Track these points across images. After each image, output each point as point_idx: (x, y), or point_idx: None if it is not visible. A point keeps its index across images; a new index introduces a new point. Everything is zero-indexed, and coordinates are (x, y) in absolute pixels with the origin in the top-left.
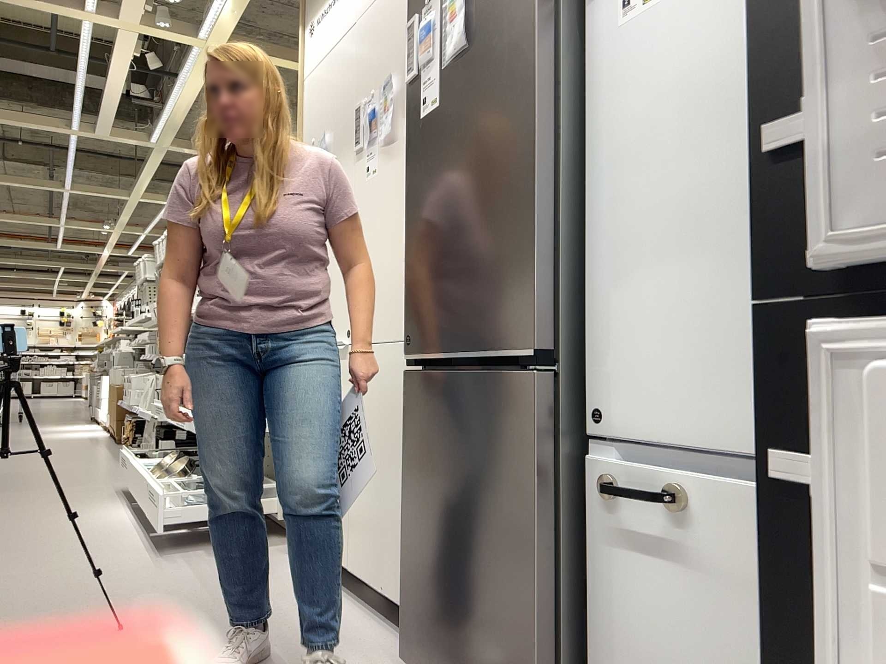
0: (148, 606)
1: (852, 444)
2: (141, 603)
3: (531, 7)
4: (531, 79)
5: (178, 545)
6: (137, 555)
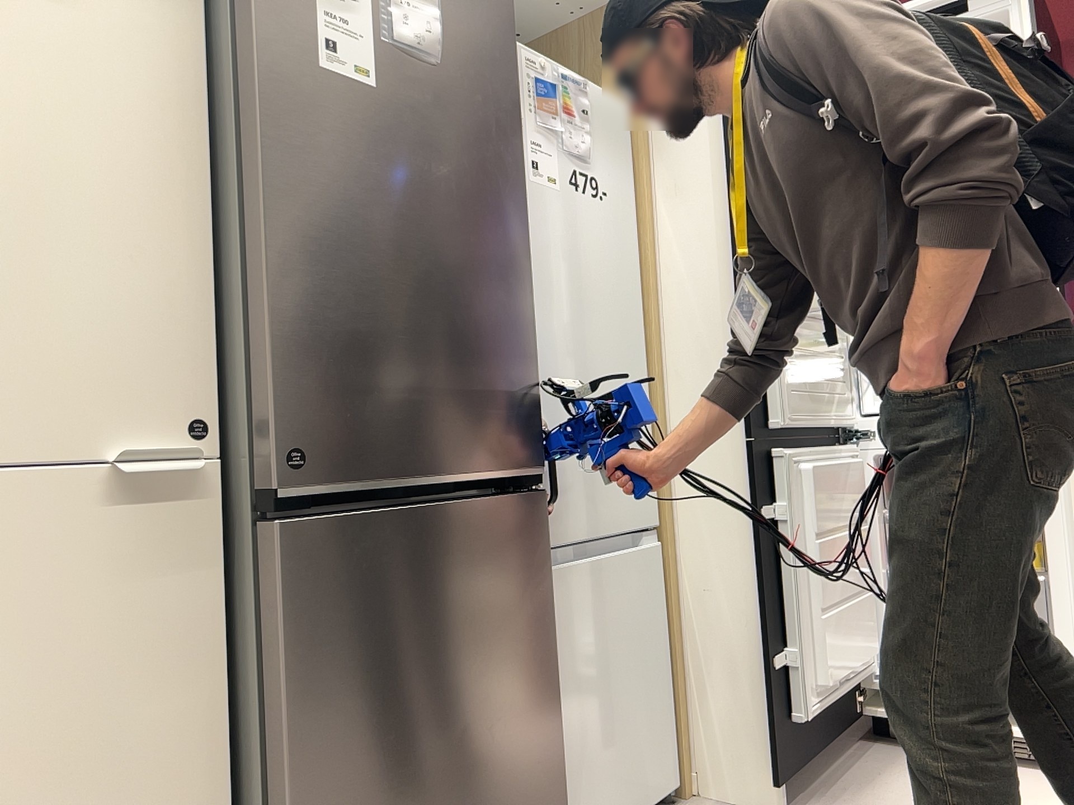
0: None
1: (791, 491)
2: None
3: (515, 107)
4: (519, 182)
5: None
6: None
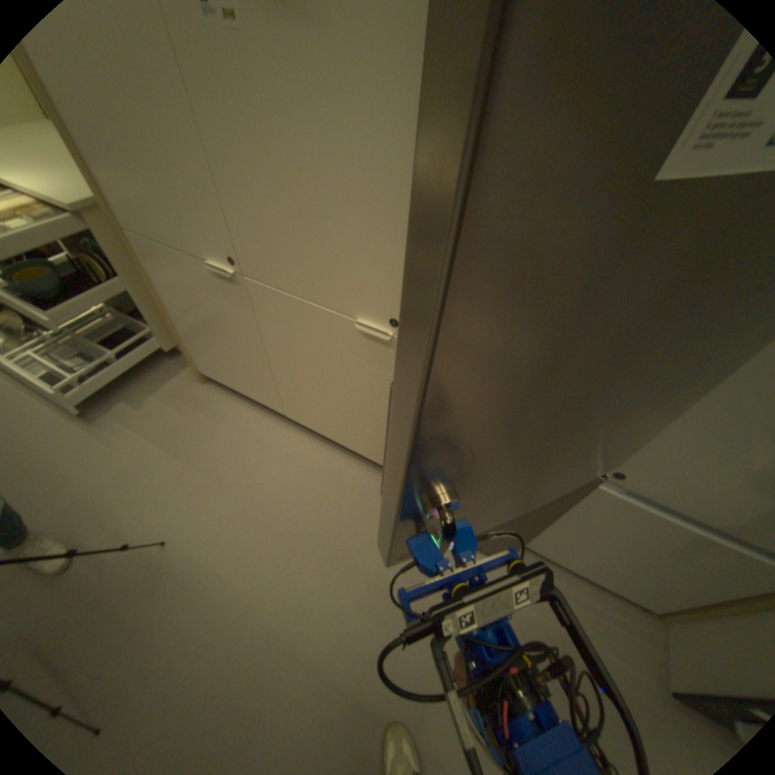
0: (150, 500)
1: None
2: (139, 499)
3: None
4: None
5: (88, 401)
6: (63, 432)
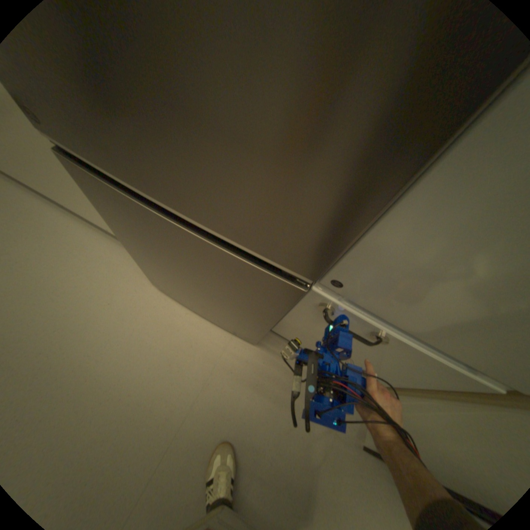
0: None
1: None
2: None
3: None
4: None
5: None
6: None
